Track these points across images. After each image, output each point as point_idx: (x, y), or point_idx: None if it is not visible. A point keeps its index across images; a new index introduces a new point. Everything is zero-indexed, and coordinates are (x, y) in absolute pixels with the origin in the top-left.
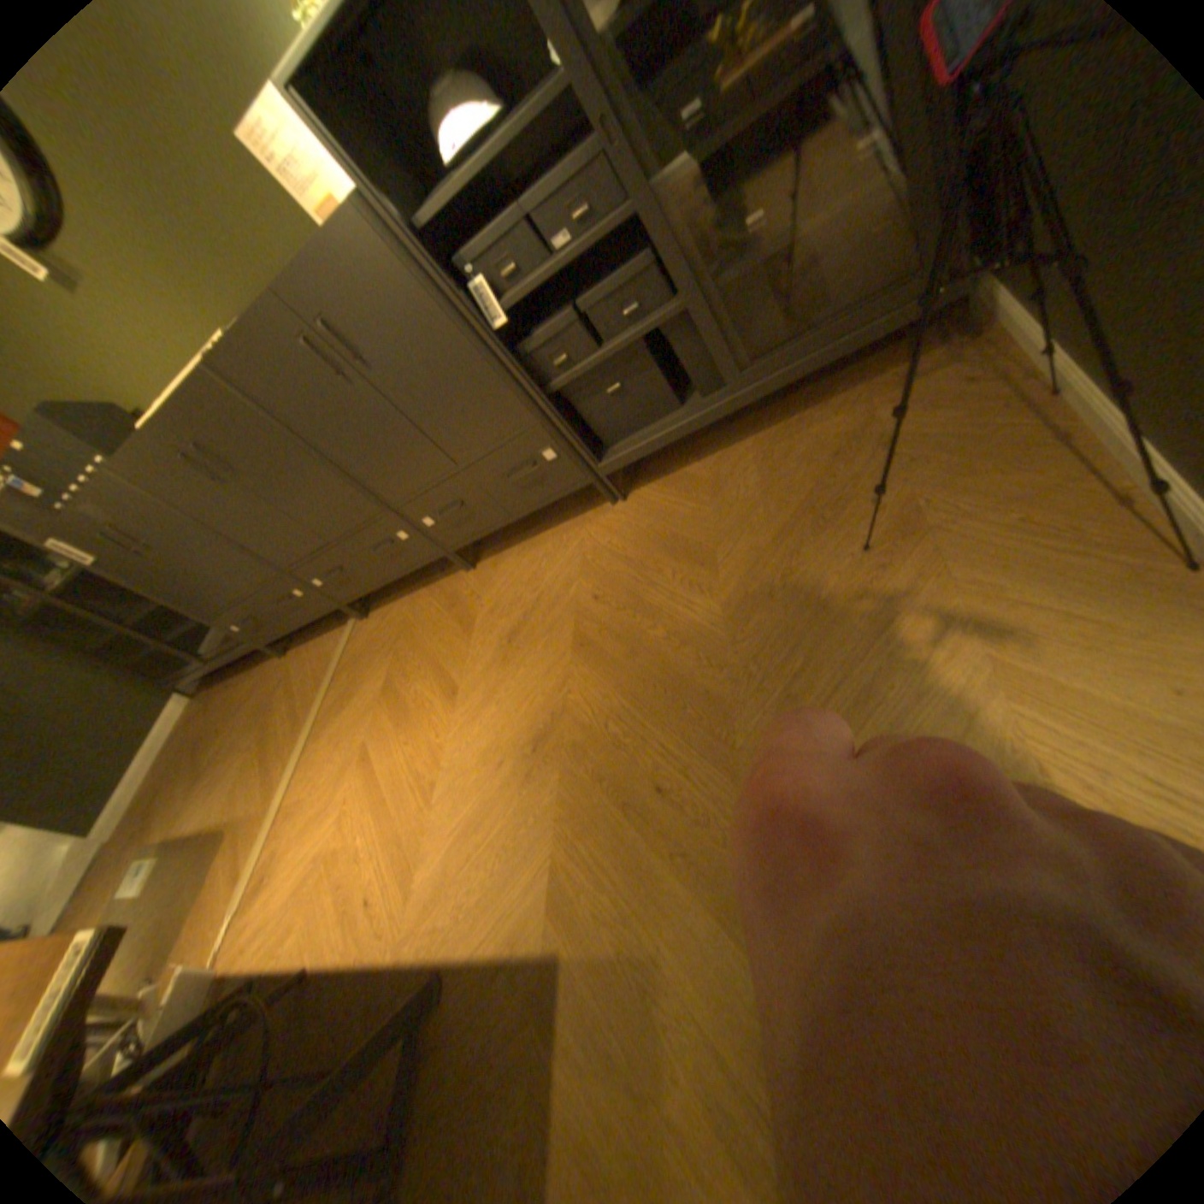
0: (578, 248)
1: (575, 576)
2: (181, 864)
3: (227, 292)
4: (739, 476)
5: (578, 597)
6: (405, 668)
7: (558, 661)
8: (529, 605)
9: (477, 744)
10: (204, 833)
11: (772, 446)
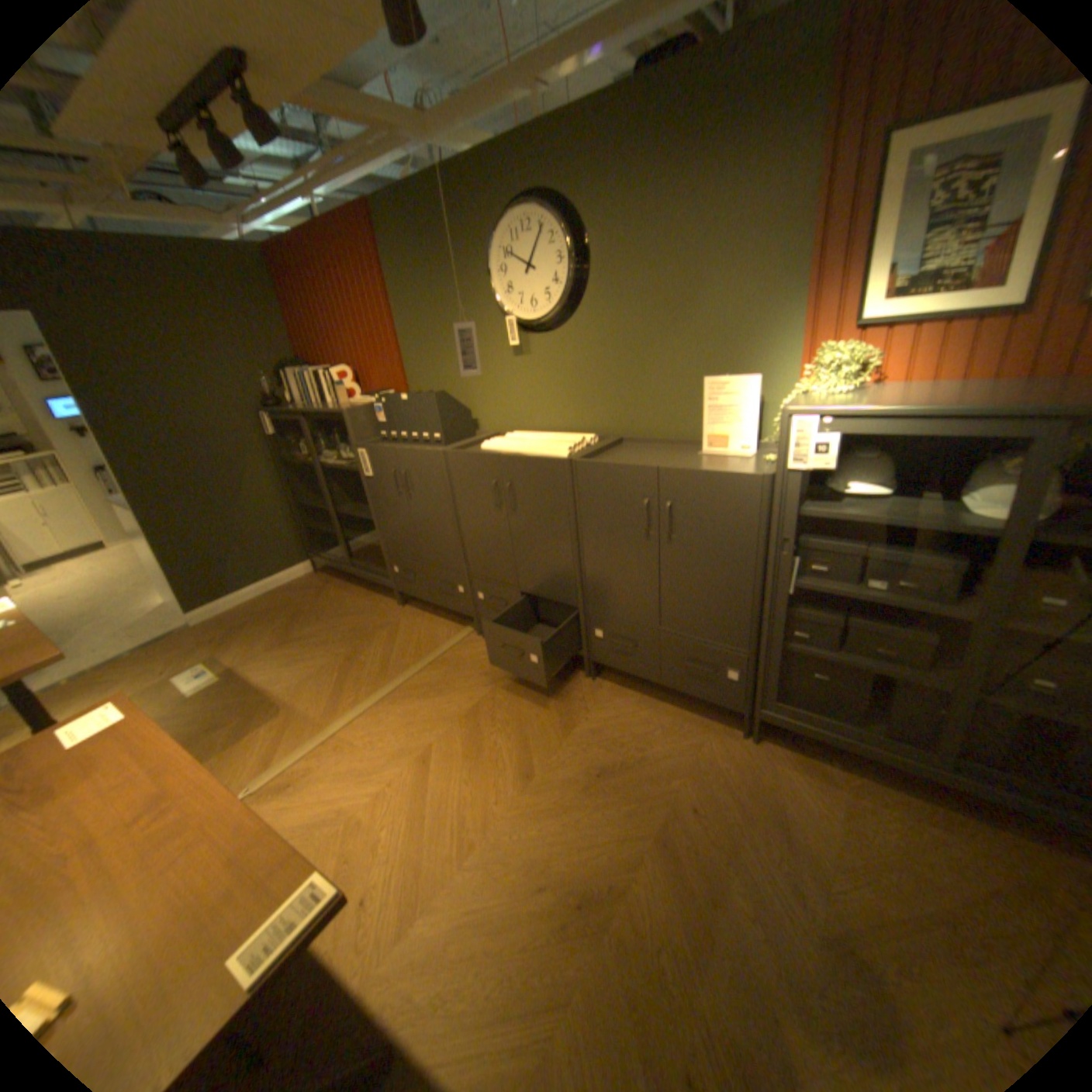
0: (884, 601)
1: (680, 772)
2: (230, 703)
3: (599, 418)
4: (876, 823)
5: (675, 795)
6: (493, 712)
7: (633, 839)
8: (626, 758)
9: (525, 847)
10: (261, 694)
11: (919, 824)
